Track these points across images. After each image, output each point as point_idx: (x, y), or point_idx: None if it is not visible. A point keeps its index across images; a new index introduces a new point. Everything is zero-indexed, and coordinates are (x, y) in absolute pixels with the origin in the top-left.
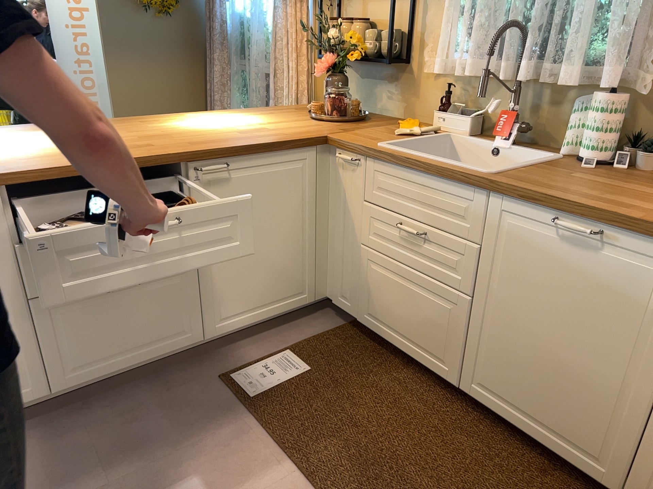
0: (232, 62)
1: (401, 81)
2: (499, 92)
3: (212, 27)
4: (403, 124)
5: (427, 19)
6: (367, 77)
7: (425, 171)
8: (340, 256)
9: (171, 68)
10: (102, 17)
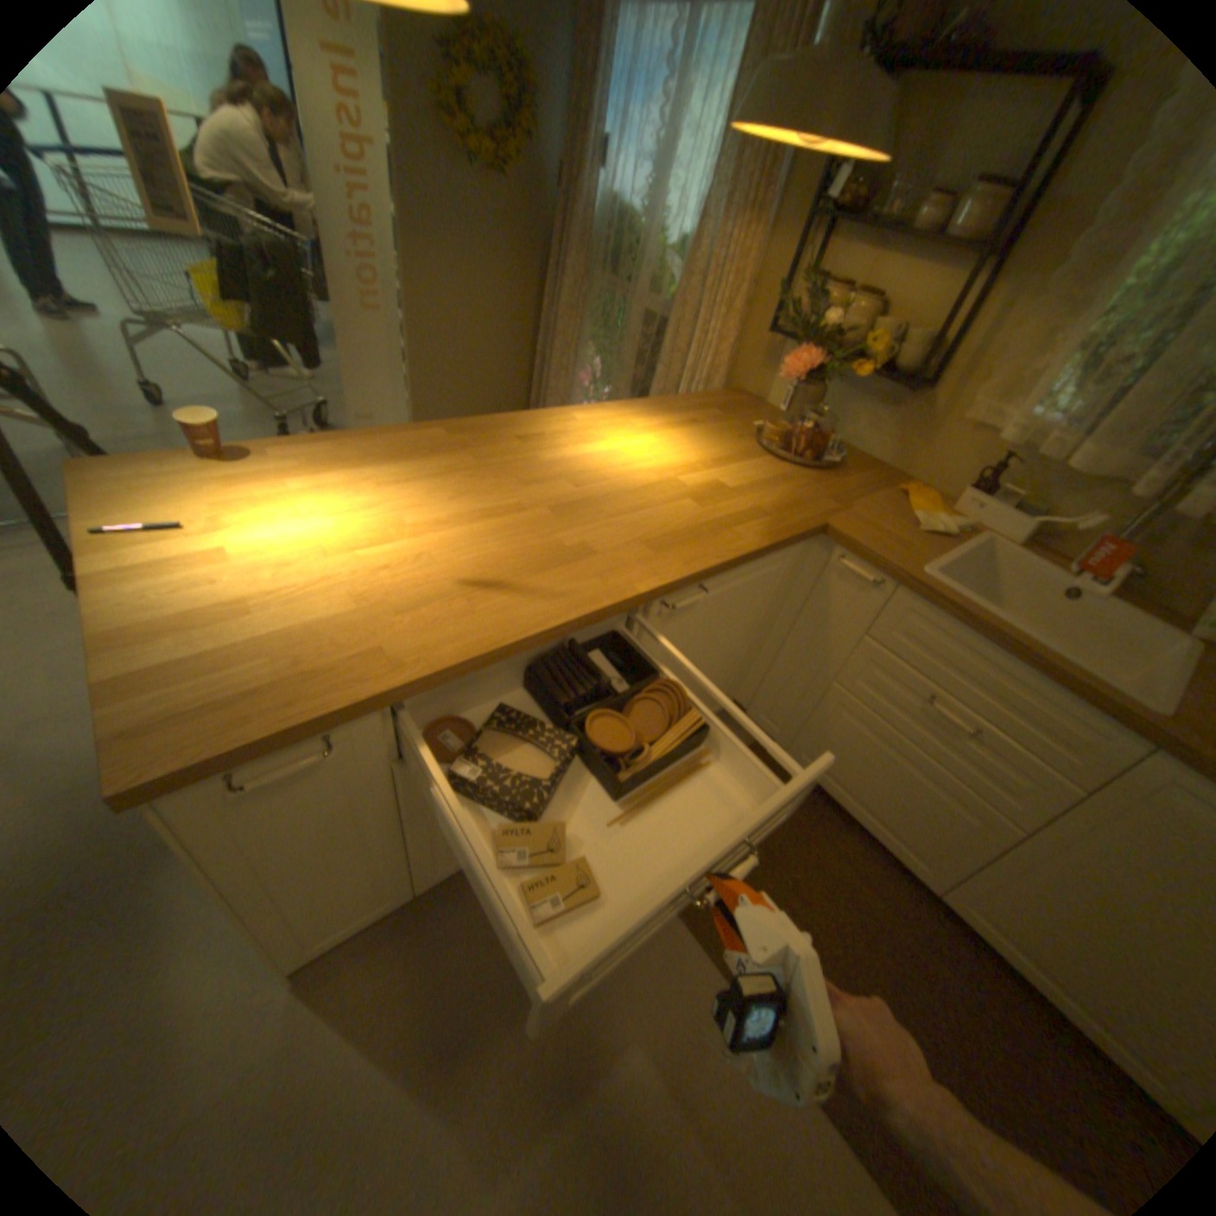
0: (587, 273)
1: (907, 408)
2: (1099, 492)
3: (565, 206)
4: (919, 497)
5: (1006, 326)
6: (843, 380)
7: (1033, 666)
8: (784, 675)
9: (492, 264)
10: (393, 162)
